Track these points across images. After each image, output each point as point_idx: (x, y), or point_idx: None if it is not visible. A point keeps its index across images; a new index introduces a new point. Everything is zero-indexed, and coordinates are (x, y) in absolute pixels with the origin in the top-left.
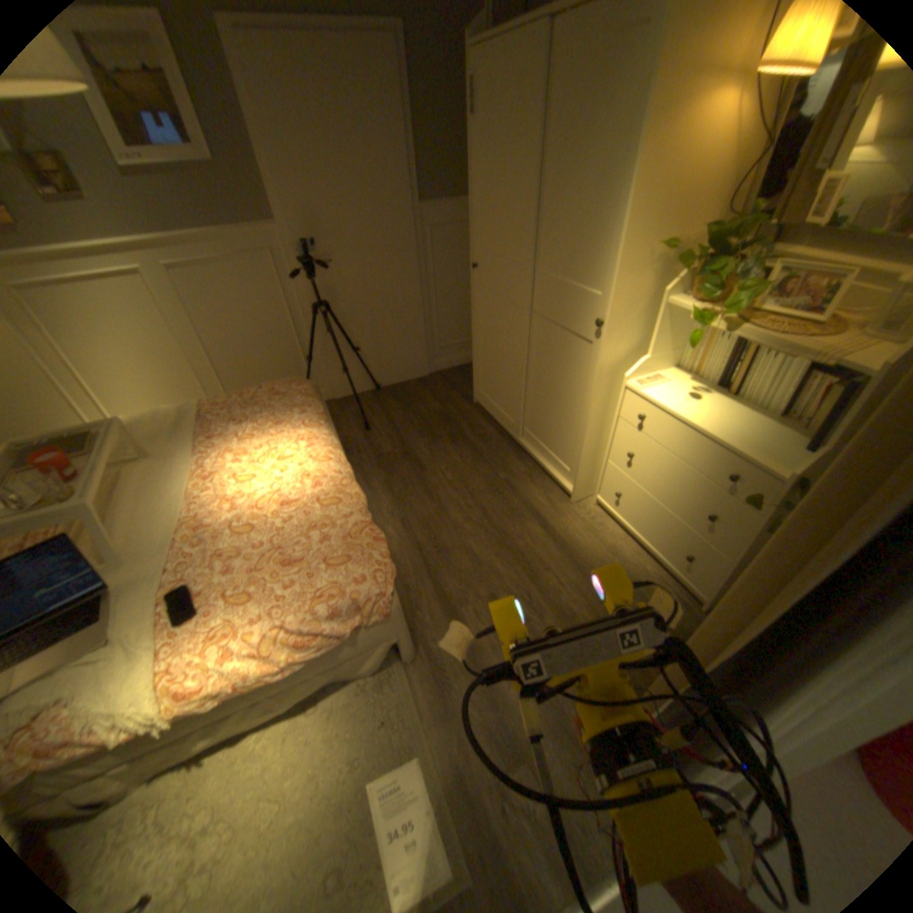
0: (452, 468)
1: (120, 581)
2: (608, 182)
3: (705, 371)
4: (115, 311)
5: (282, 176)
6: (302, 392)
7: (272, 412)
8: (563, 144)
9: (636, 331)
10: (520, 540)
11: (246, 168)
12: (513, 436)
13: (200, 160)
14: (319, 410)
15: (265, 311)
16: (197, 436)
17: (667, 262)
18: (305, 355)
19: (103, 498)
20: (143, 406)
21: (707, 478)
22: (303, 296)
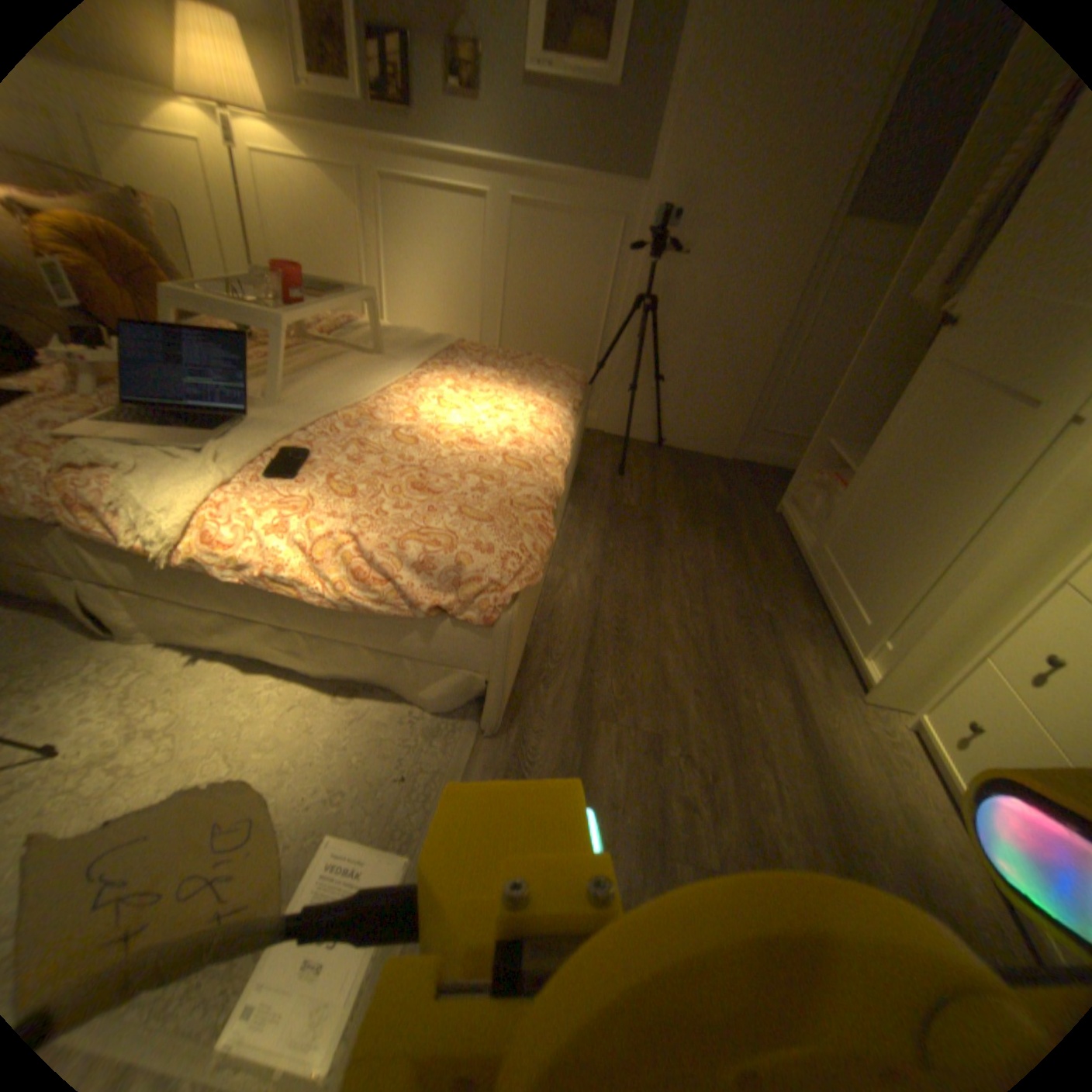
0: (699, 562)
1: (262, 414)
2: None
3: None
4: (446, 230)
5: (687, 127)
6: (570, 373)
7: (524, 372)
8: None
9: None
10: (746, 697)
11: (653, 107)
12: (814, 572)
13: (609, 83)
14: (575, 395)
15: (585, 289)
16: (437, 358)
17: None
18: (600, 362)
19: (316, 358)
20: None
21: None
22: (634, 288)
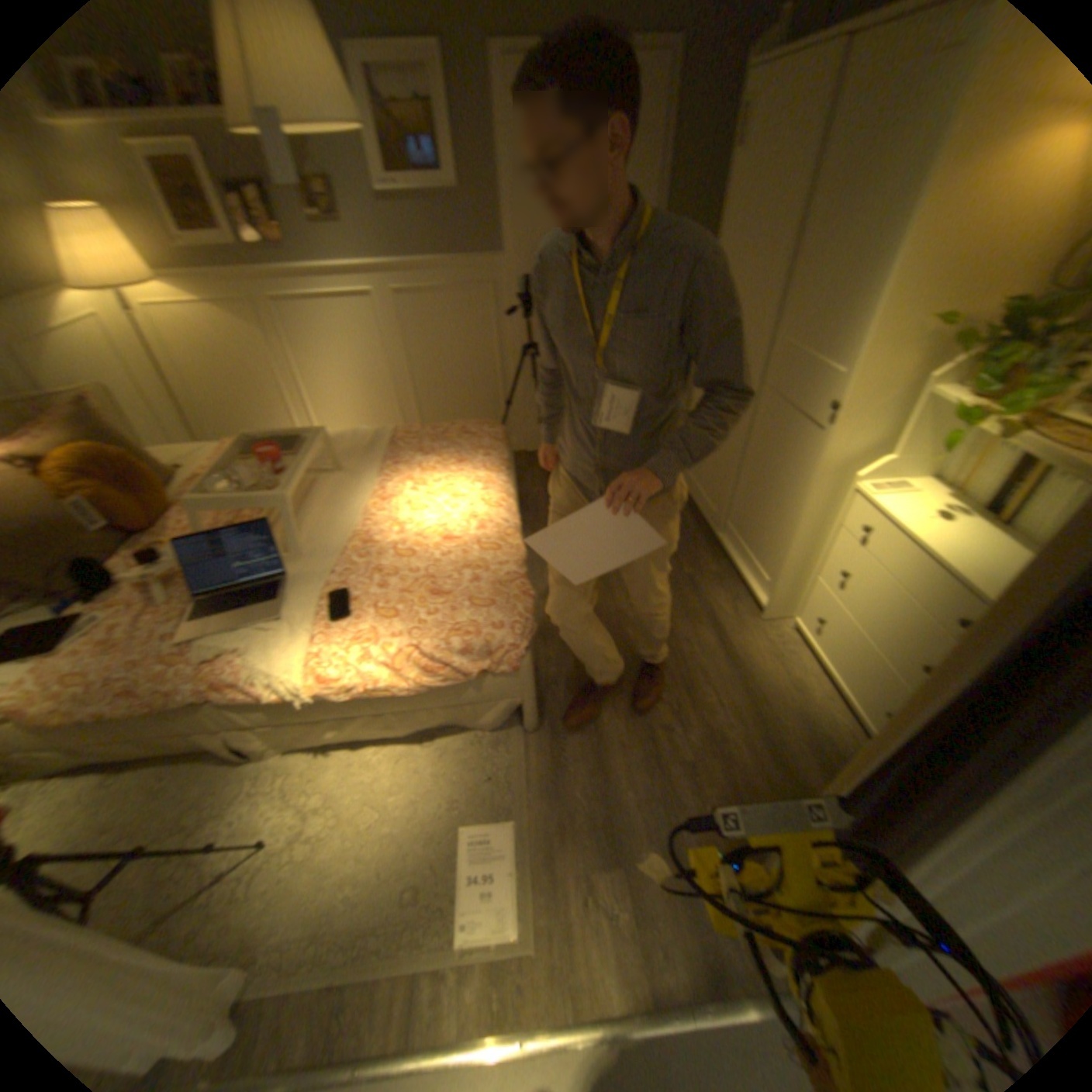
0: None
1: (295, 571)
2: (880, 236)
3: (974, 489)
4: (341, 329)
5: (519, 207)
6: (491, 435)
7: (457, 449)
8: (836, 187)
9: (885, 423)
10: (687, 644)
11: (486, 196)
12: (713, 530)
13: (445, 186)
14: (502, 456)
15: (475, 346)
16: (385, 460)
17: (944, 341)
18: (505, 398)
19: (297, 498)
20: (346, 425)
21: (934, 619)
22: (515, 336)
